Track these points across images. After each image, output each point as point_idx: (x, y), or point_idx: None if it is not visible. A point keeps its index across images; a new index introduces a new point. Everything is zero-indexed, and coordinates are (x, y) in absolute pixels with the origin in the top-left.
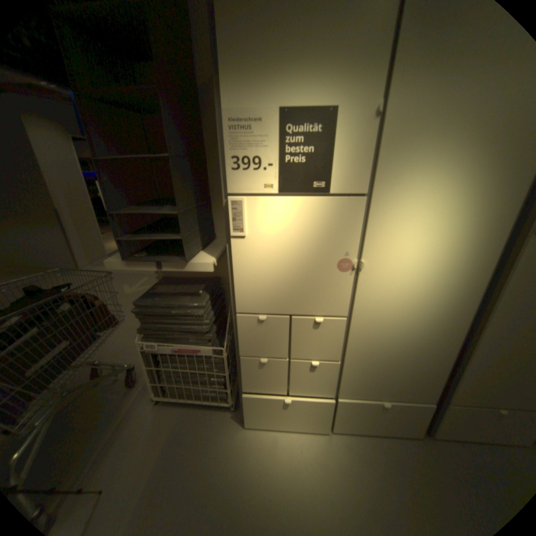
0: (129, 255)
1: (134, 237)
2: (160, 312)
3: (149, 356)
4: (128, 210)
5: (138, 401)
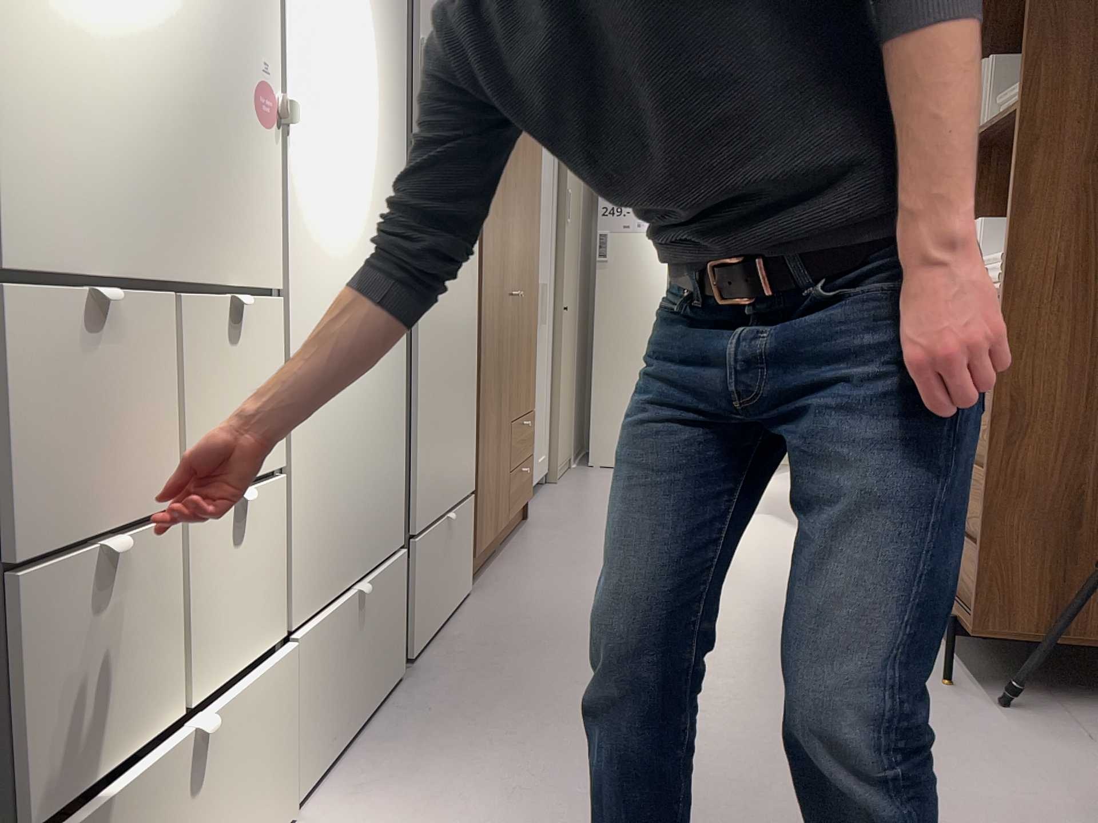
0: None
1: None
2: None
3: None
4: None
5: None
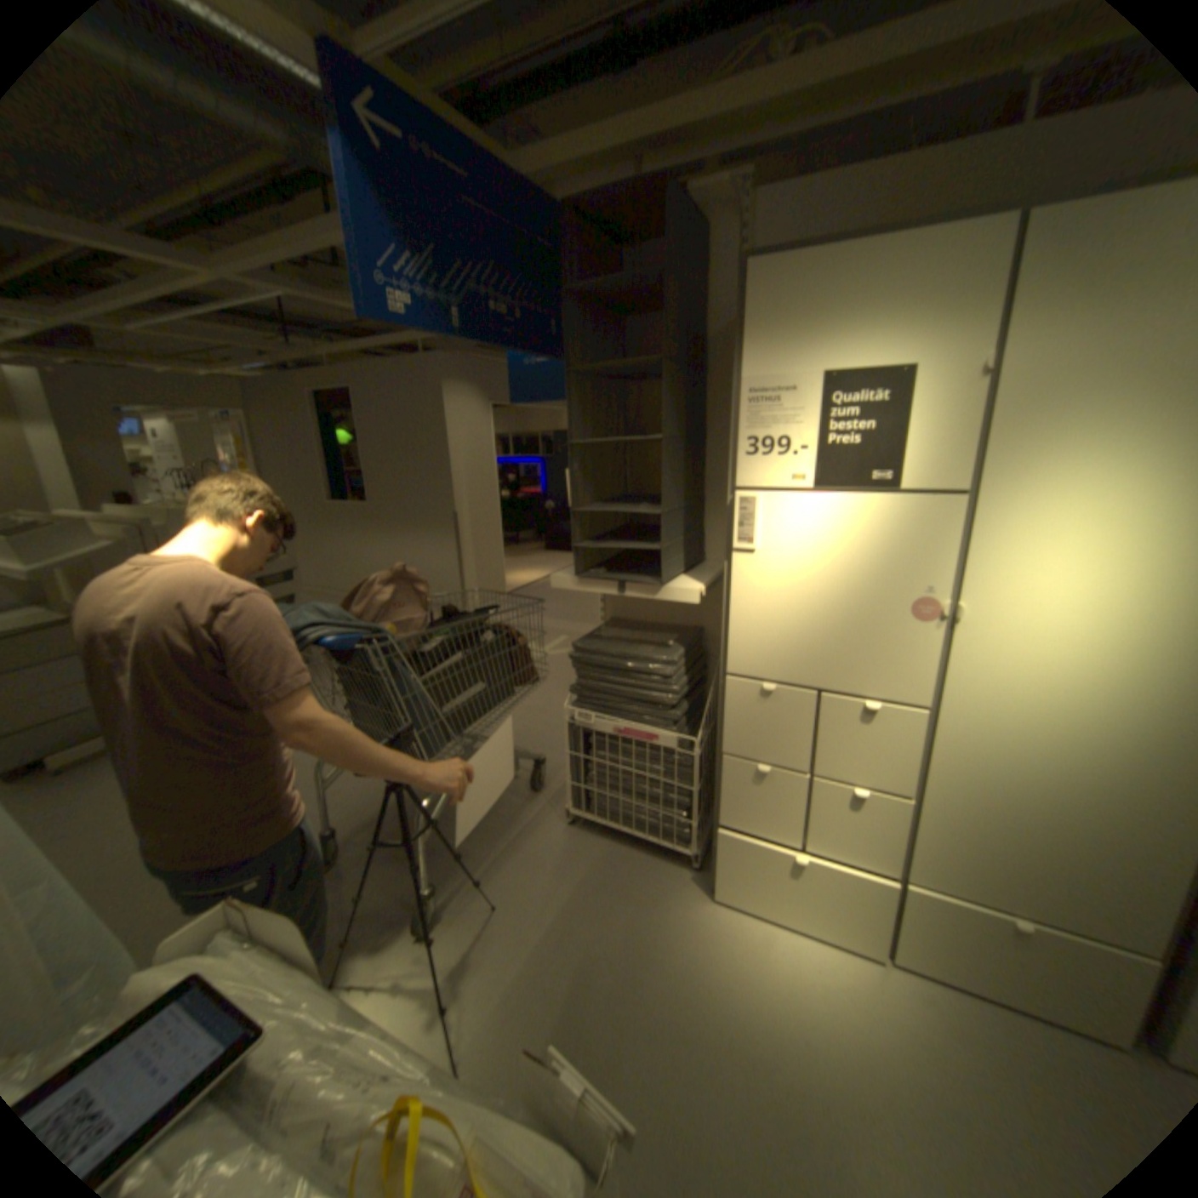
0: (581, 573)
1: (593, 547)
2: (609, 663)
3: (579, 734)
4: (592, 510)
5: (547, 814)
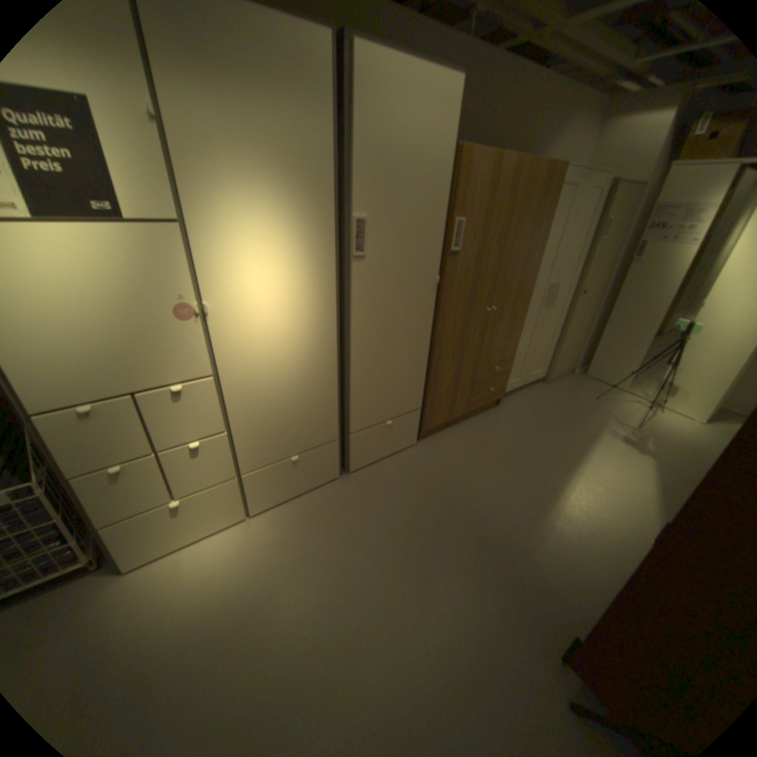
0: None
1: None
2: None
3: None
4: None
5: None
